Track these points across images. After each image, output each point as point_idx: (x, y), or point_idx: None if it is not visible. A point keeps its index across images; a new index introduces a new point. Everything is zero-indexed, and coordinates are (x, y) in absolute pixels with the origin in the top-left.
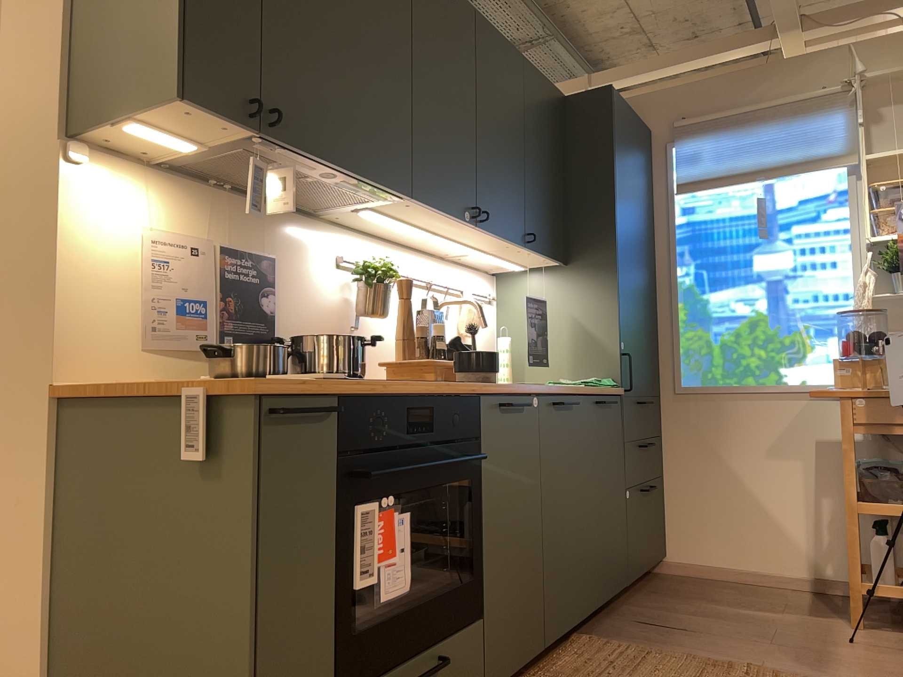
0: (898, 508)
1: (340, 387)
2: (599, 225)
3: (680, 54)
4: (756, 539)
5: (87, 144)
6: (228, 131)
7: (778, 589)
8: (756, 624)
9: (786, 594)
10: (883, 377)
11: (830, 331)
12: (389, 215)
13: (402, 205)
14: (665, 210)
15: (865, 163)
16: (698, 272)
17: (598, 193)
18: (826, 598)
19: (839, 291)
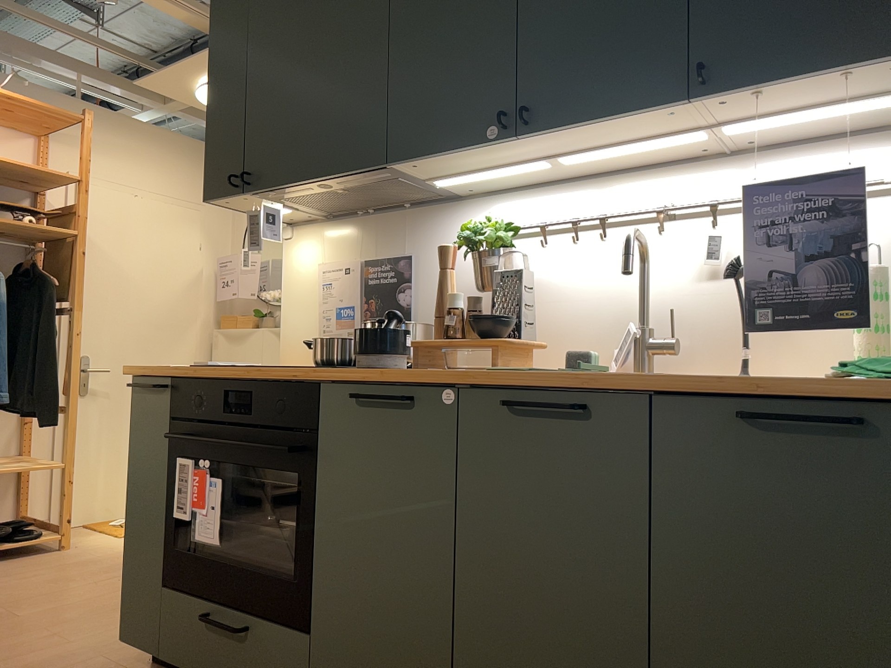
0: None
1: (165, 371)
2: None
3: None
4: None
5: (295, 223)
6: (252, 198)
7: None
8: None
9: None
10: None
11: None
12: (457, 174)
13: (422, 167)
14: None
15: None
16: None
17: None
18: None
19: None
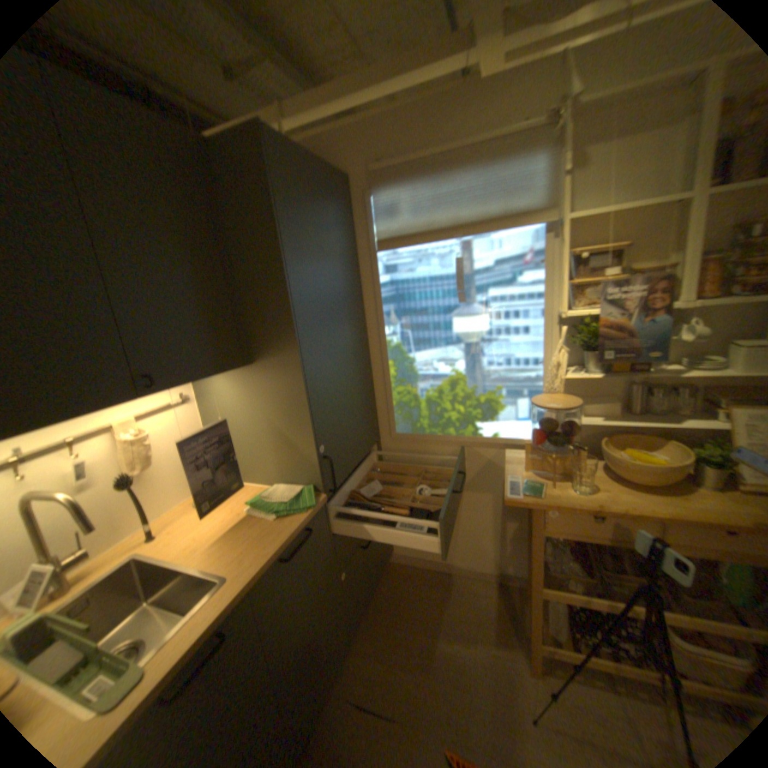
0: (580, 600)
1: None
2: (276, 319)
3: (373, 69)
4: (457, 546)
5: None
6: None
7: (473, 584)
8: (455, 685)
9: (479, 594)
10: (573, 466)
11: (521, 390)
12: None
13: None
14: (370, 266)
15: (571, 219)
16: (404, 332)
17: (269, 278)
18: (508, 598)
19: (532, 356)
